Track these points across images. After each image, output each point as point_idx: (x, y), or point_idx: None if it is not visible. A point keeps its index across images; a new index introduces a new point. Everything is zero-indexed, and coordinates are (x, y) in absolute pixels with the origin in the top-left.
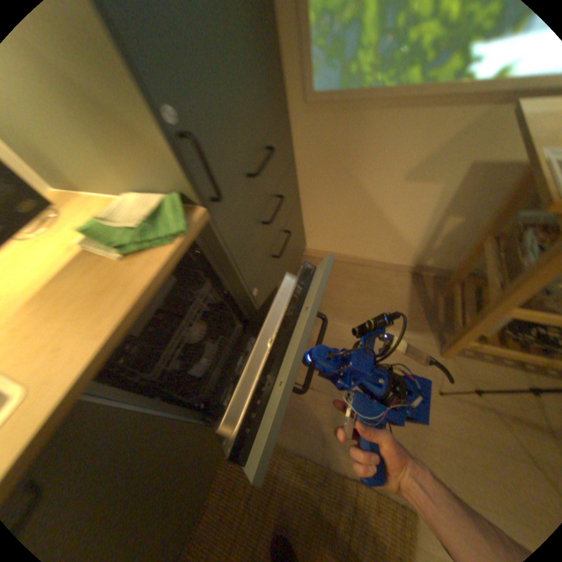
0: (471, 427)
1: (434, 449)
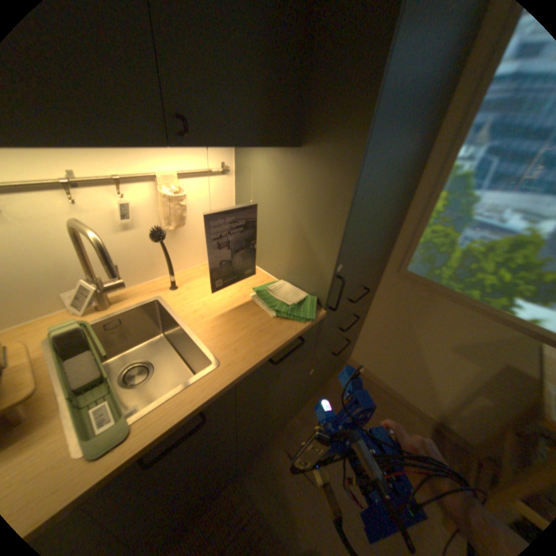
0: None
1: None
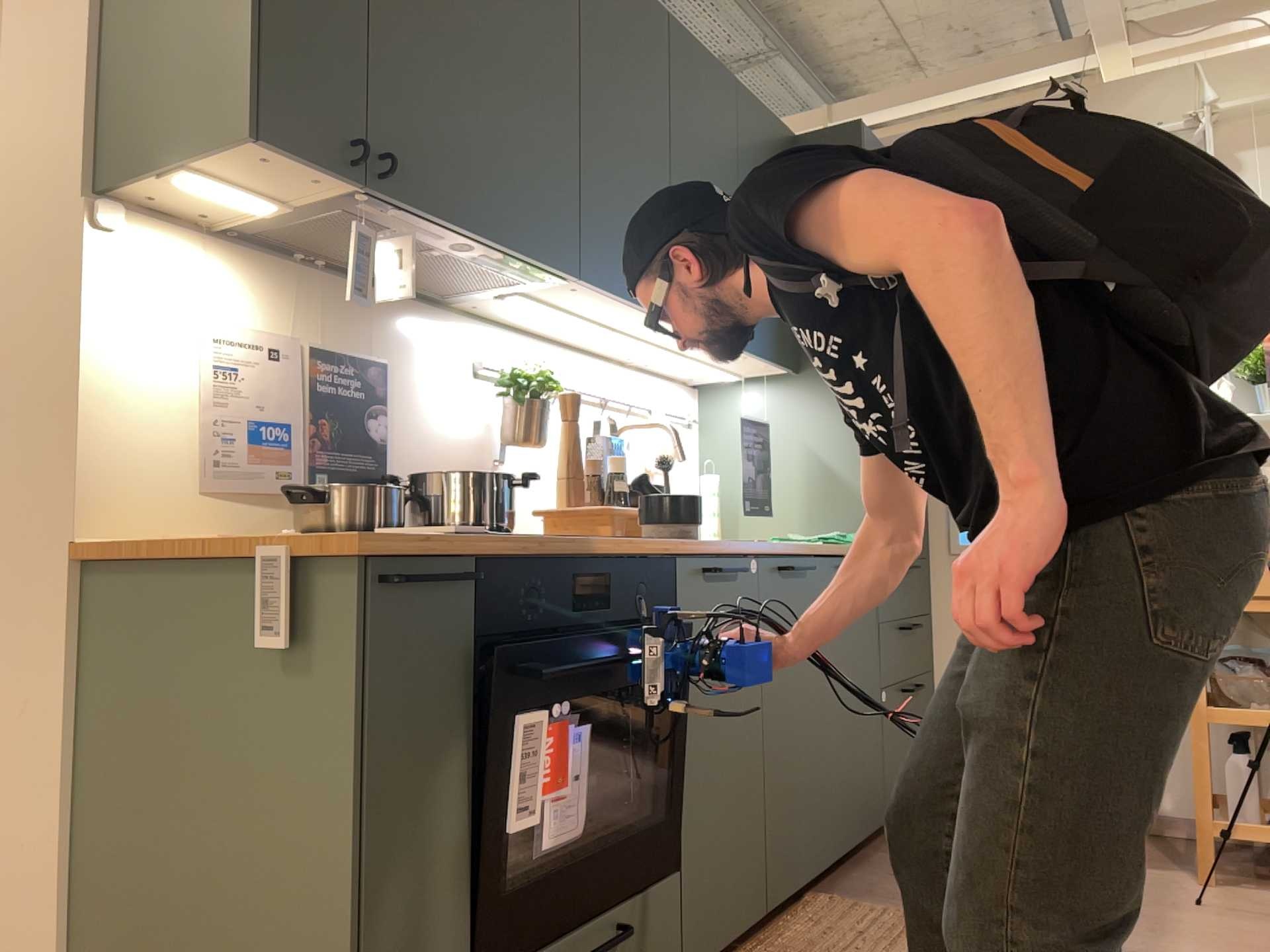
0: (1253, 926)
1: (1189, 933)
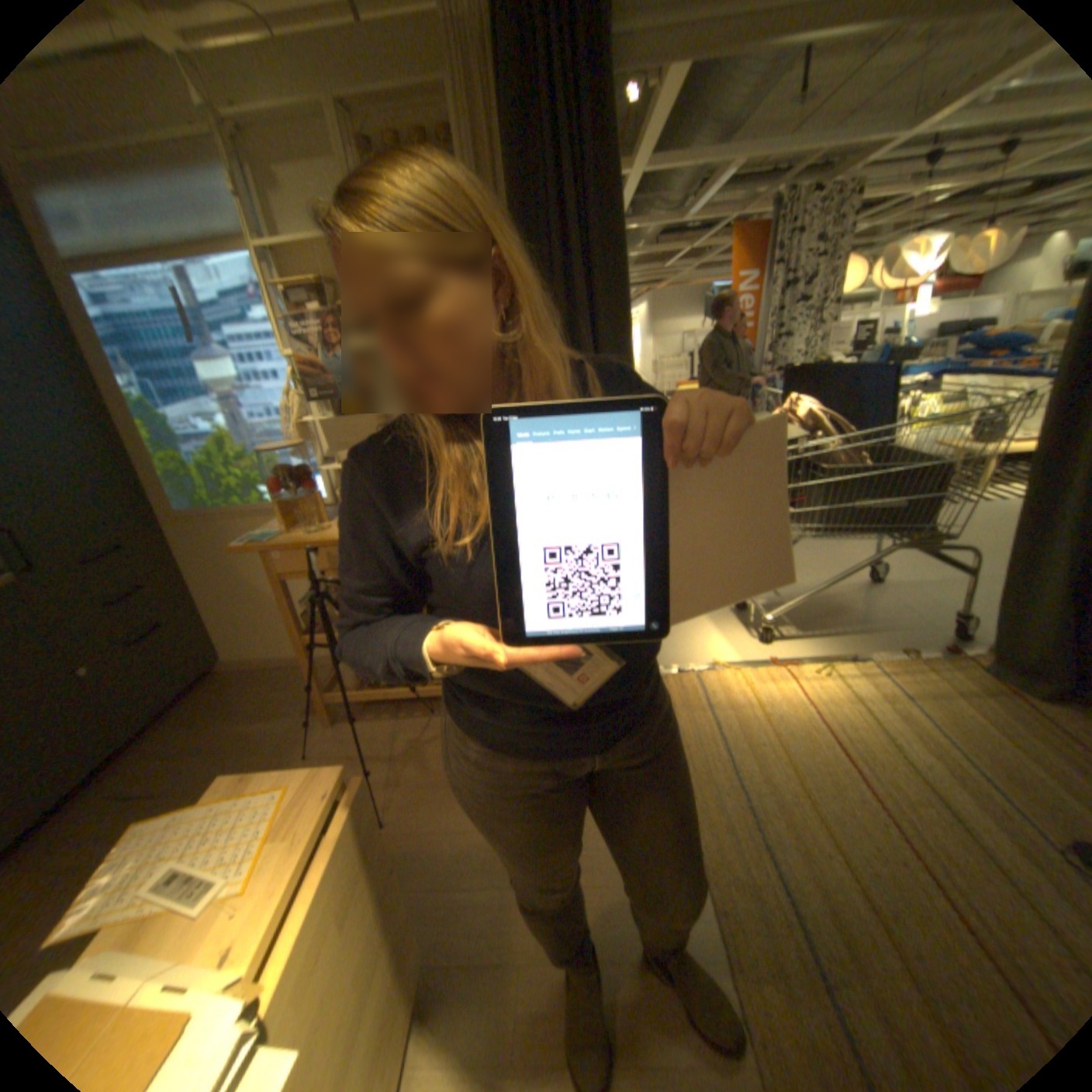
0: None
1: None
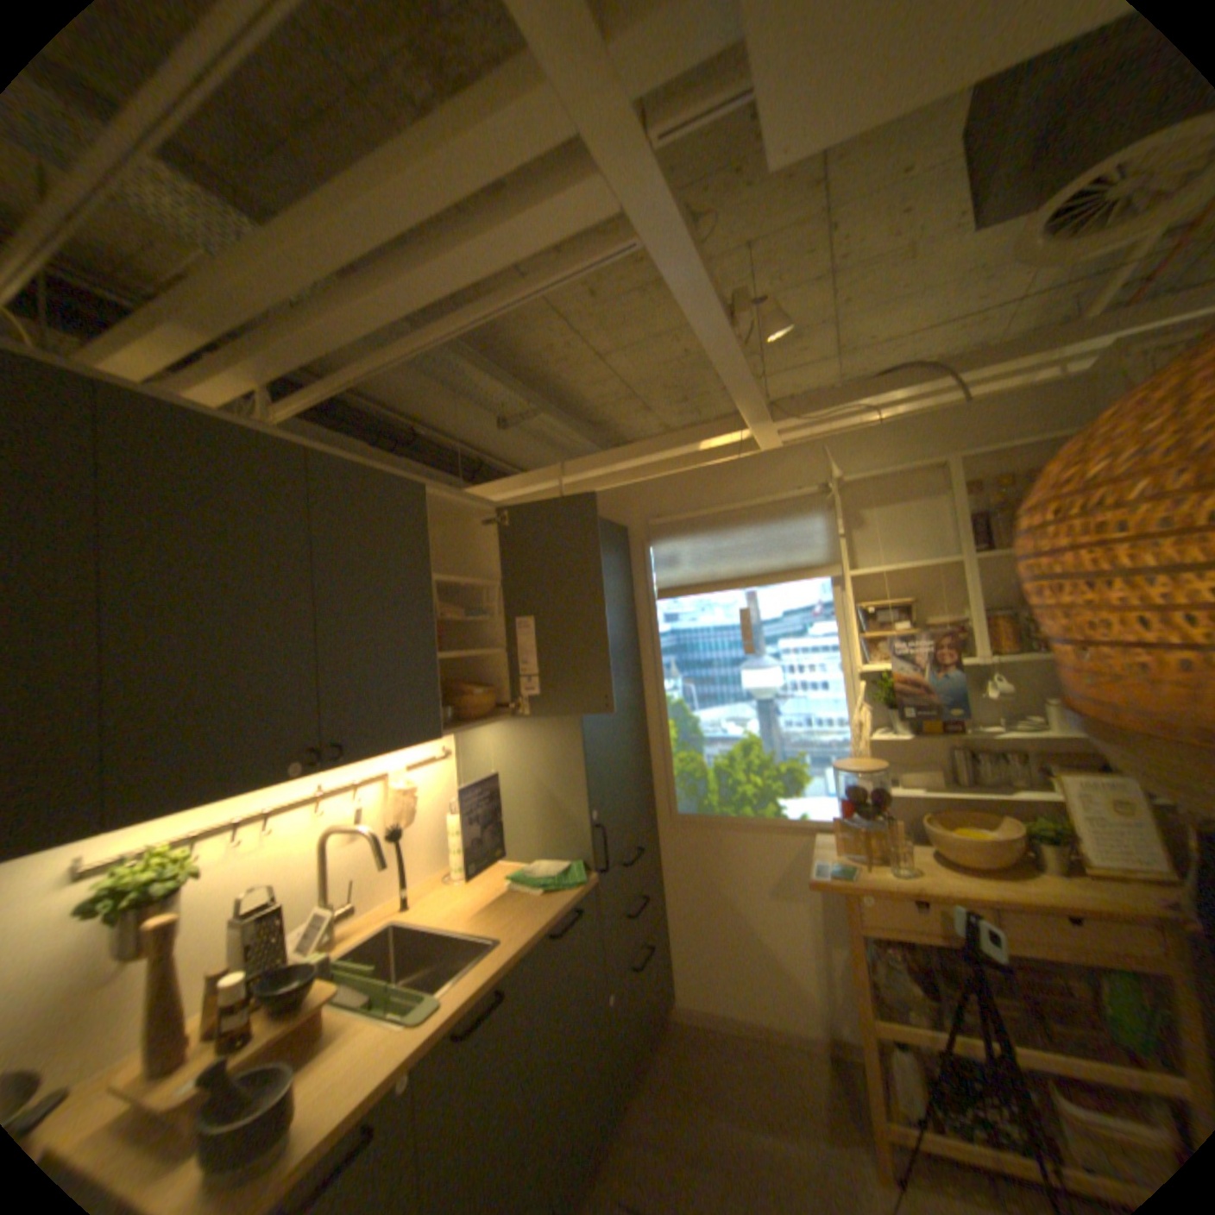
0: None
1: None
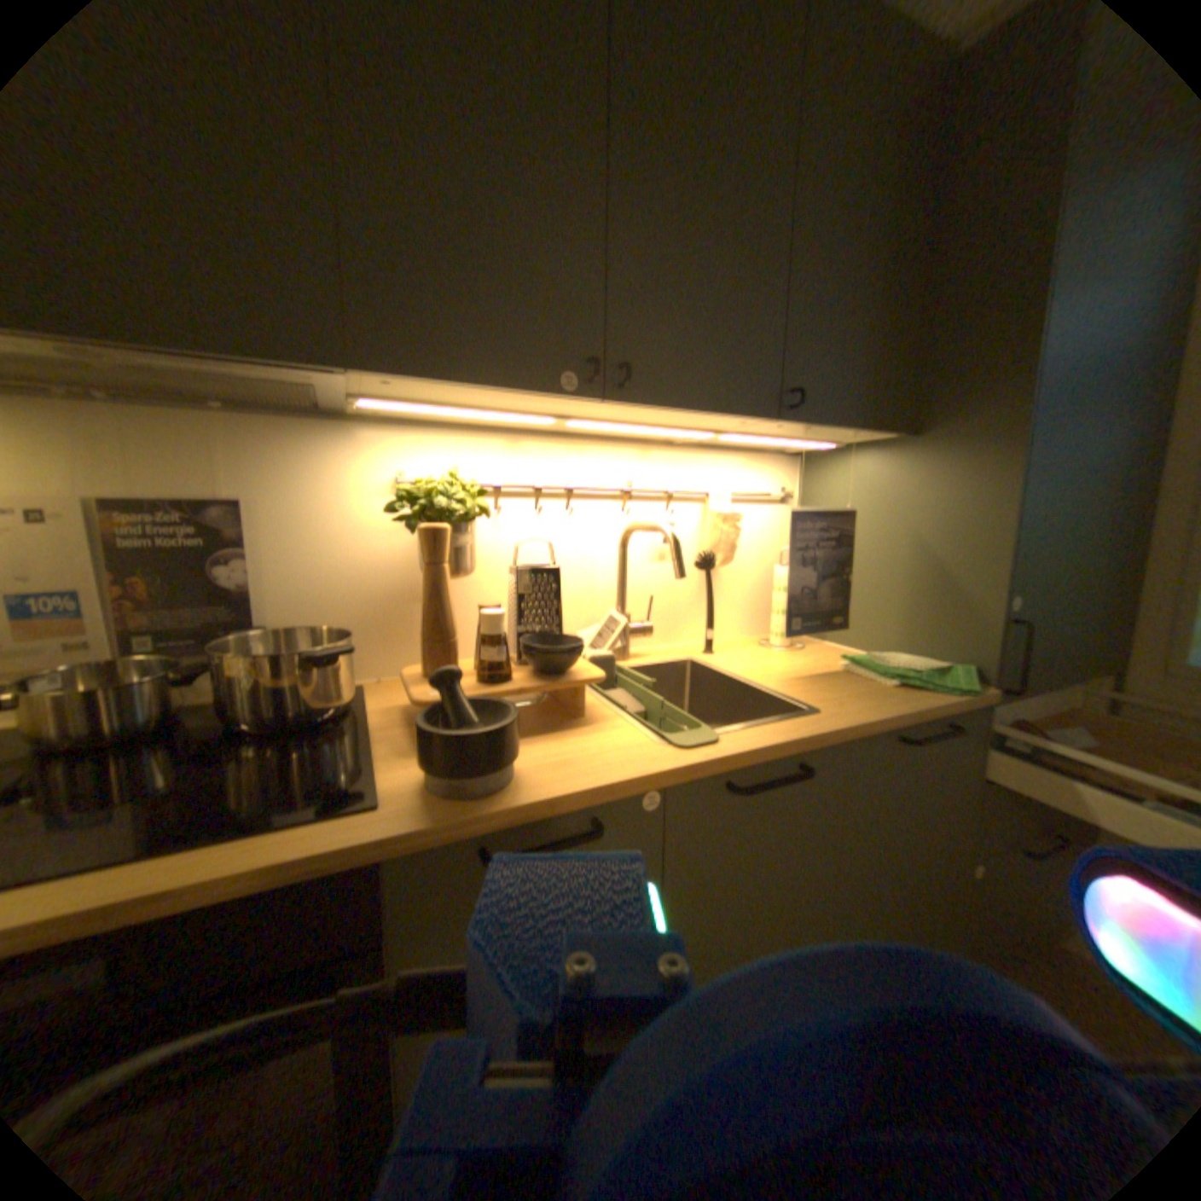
0: None
1: None
